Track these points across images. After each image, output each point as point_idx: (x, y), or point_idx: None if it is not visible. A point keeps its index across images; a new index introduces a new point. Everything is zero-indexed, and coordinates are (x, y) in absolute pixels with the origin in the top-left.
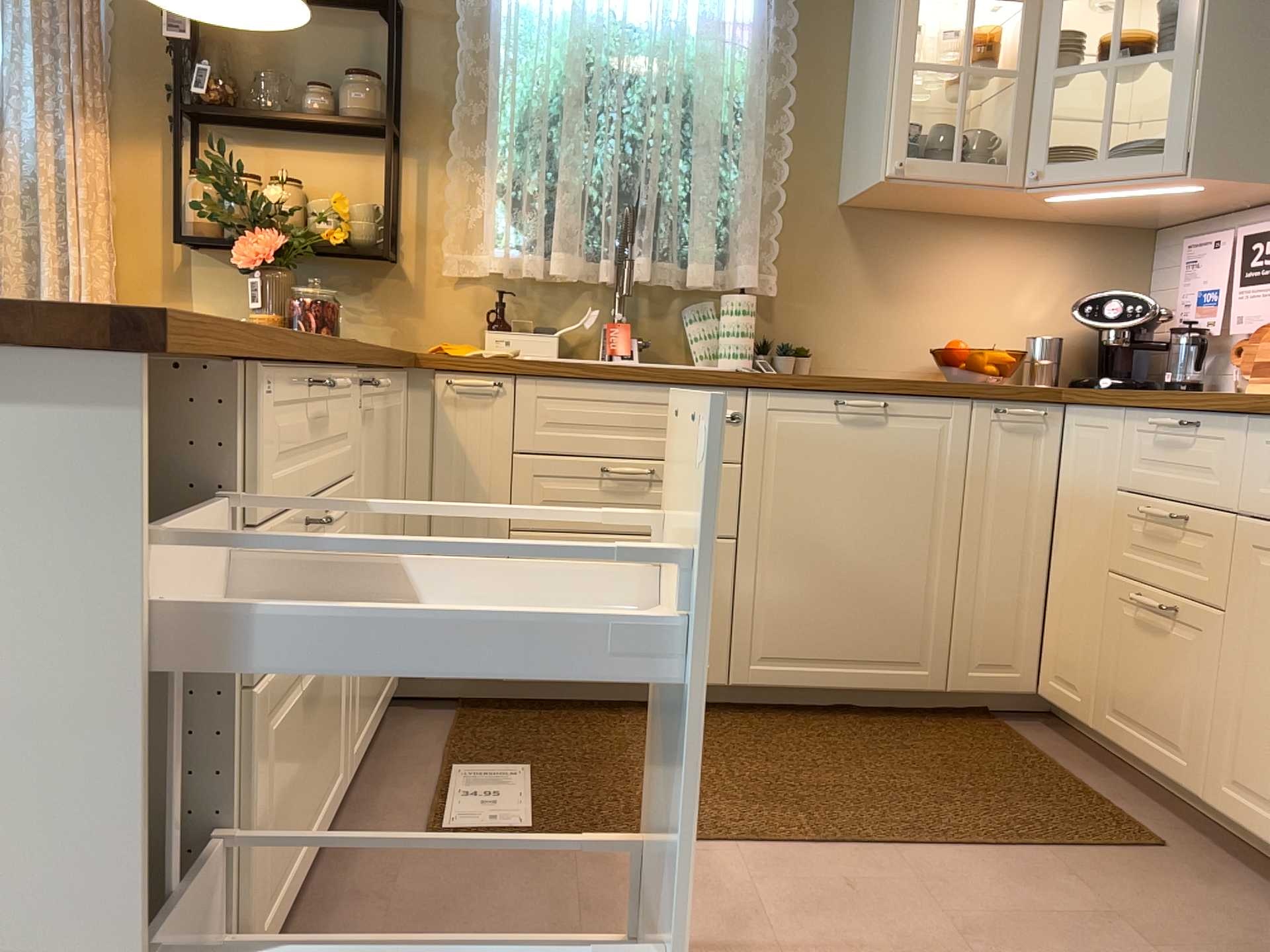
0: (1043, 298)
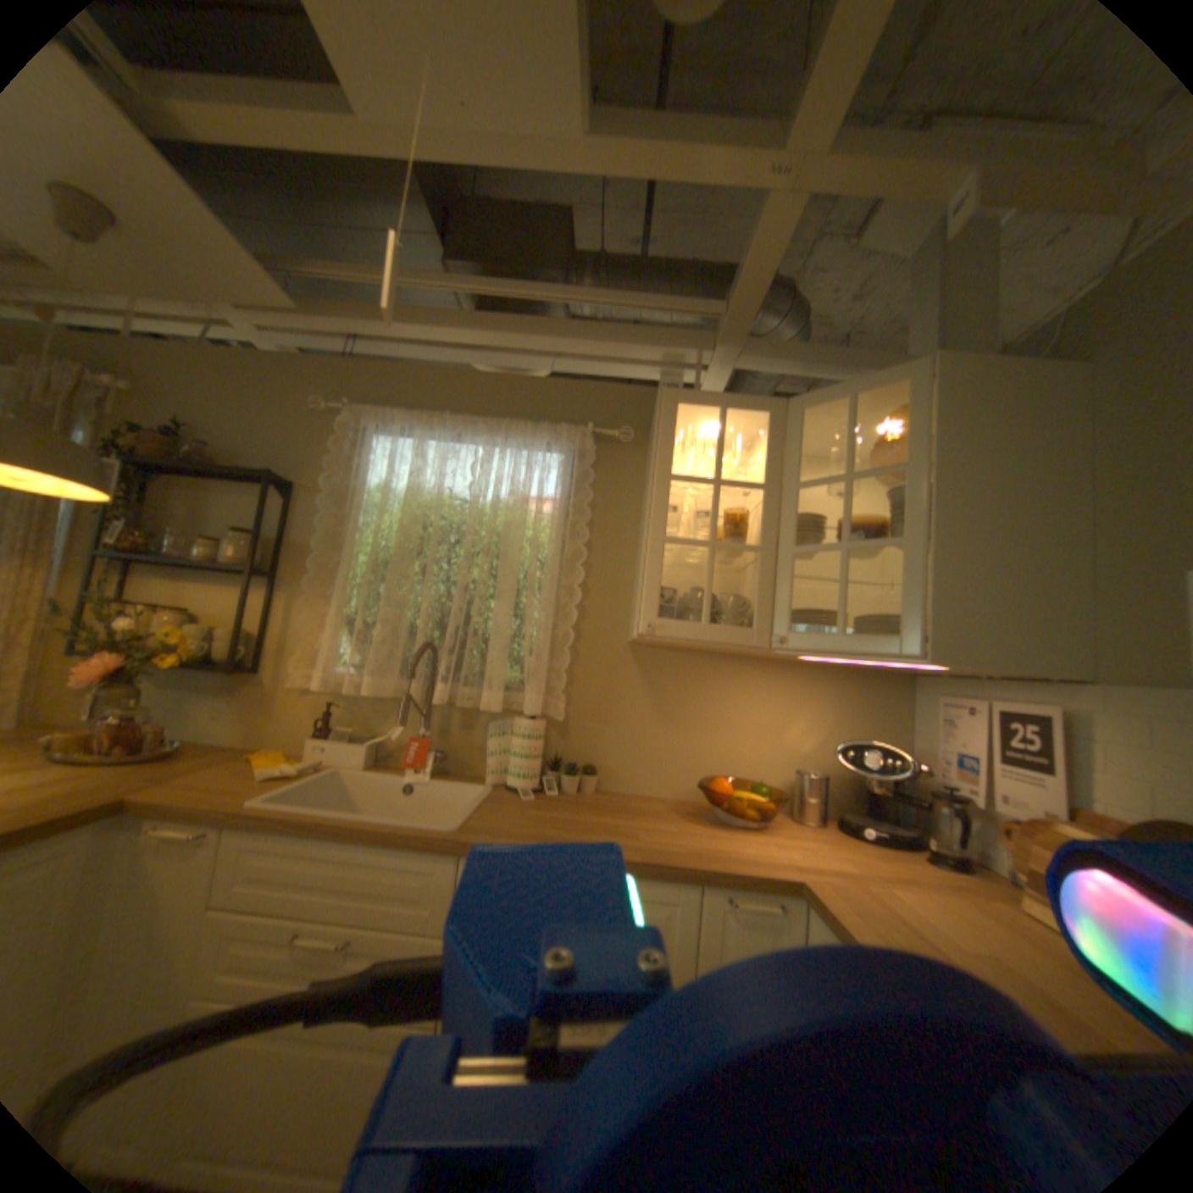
0: (813, 734)
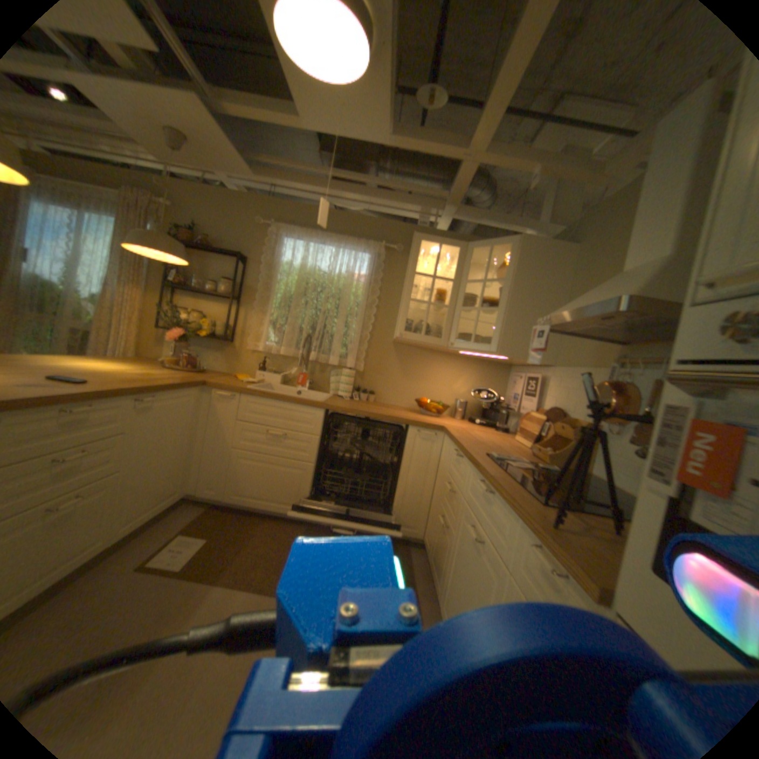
0: (465, 386)
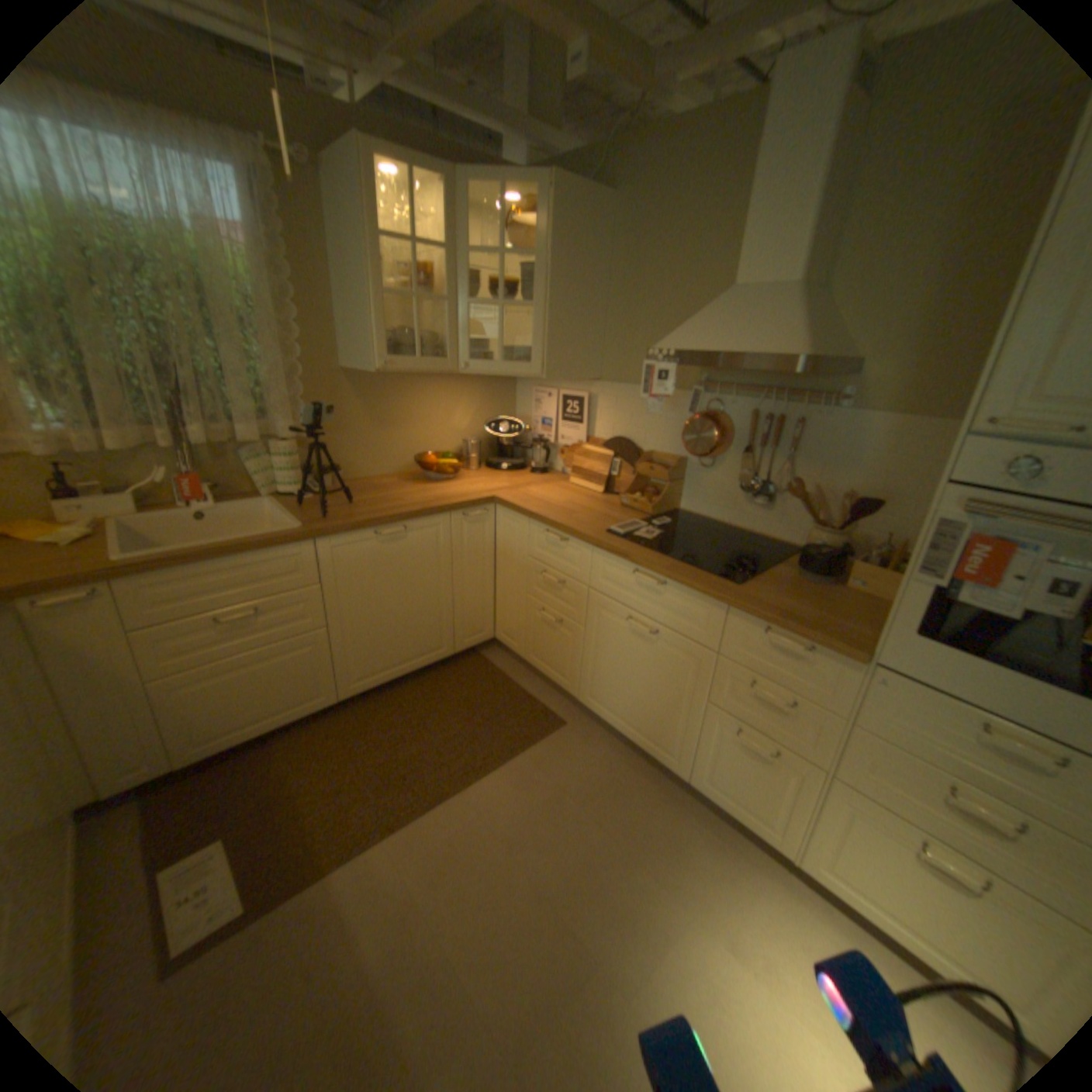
0: (465, 416)
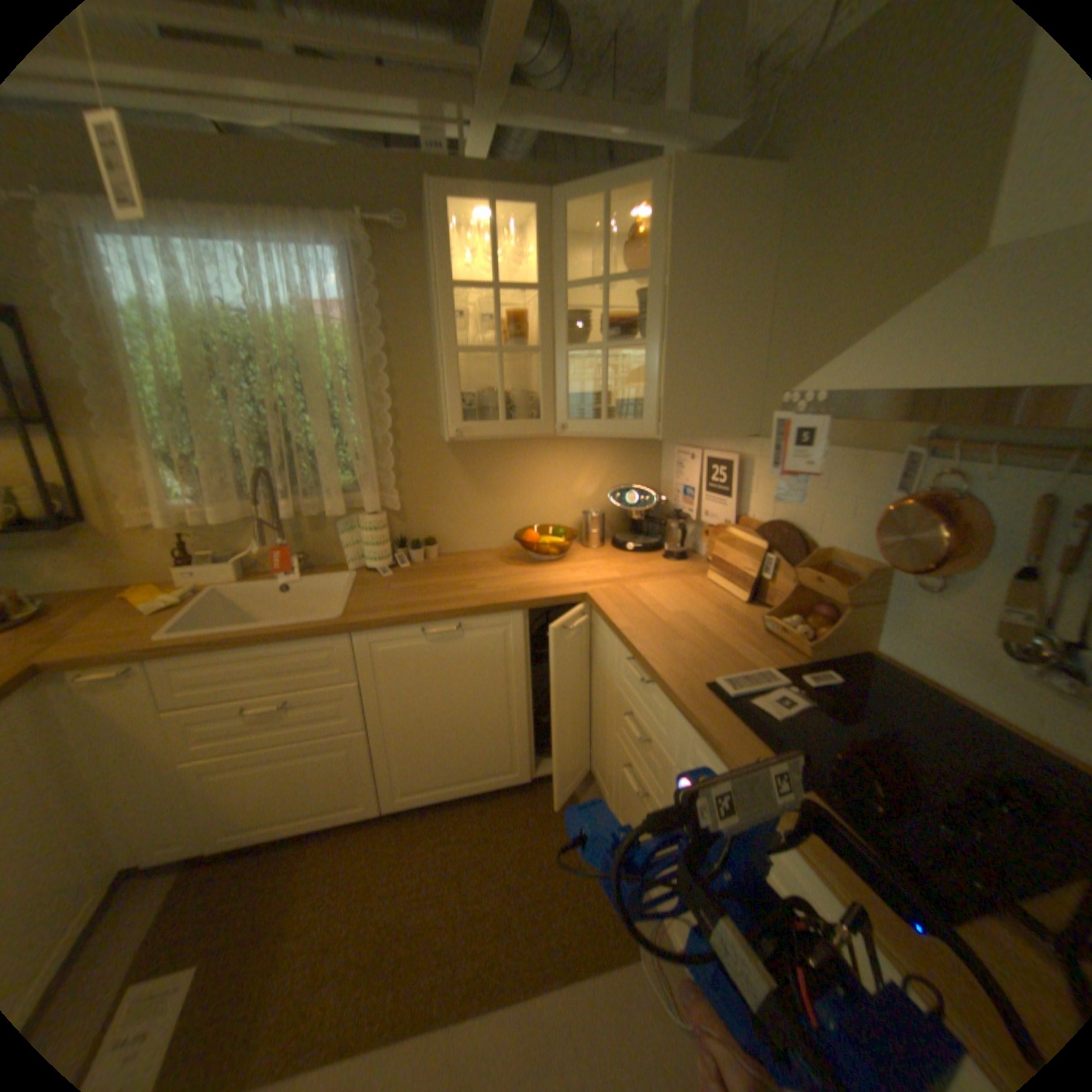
0: (592, 482)
